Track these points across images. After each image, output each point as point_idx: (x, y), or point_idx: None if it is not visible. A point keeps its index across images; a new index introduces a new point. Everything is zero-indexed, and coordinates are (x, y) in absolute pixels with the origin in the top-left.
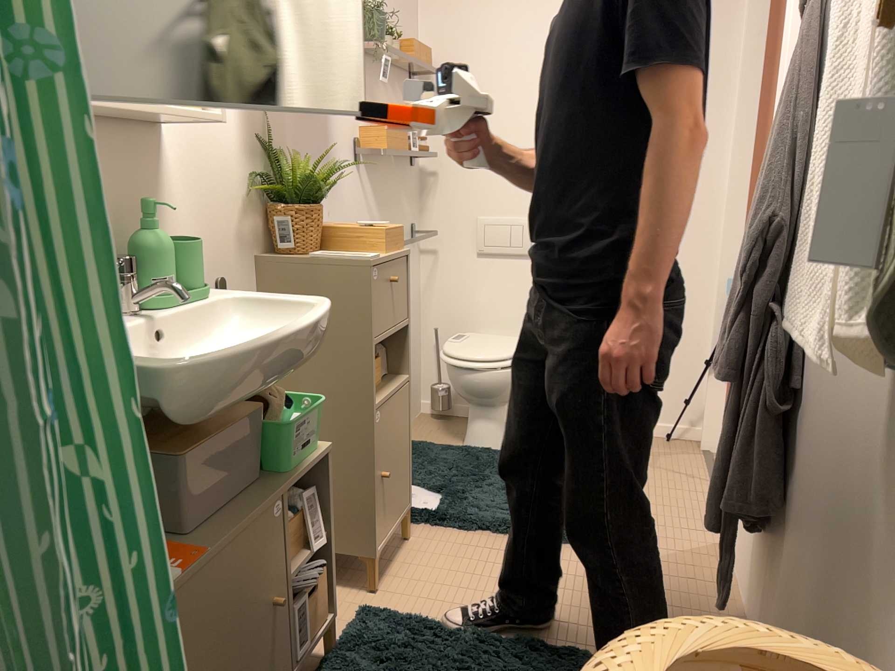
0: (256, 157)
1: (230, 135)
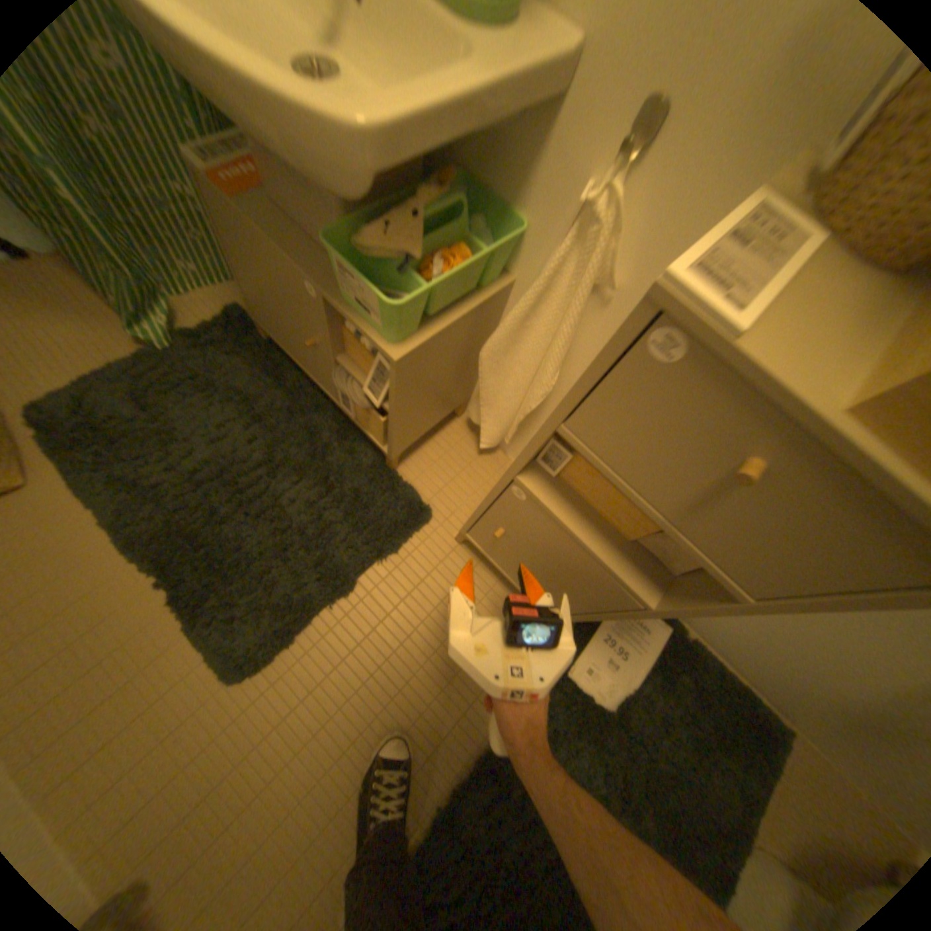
0: None
1: None
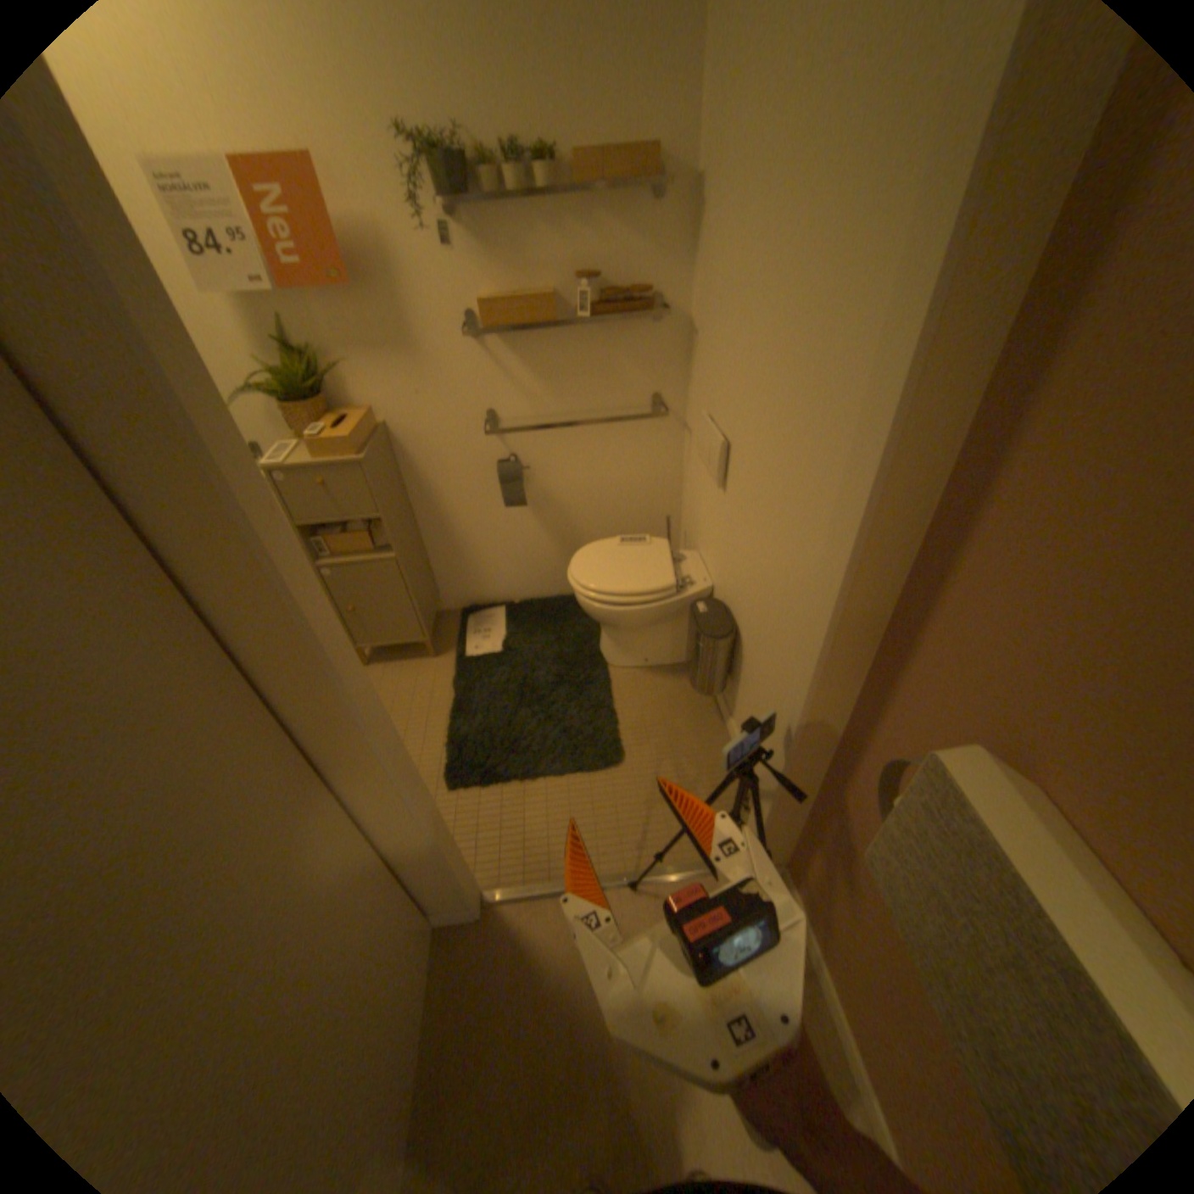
0: (267, 355)
1: (226, 341)
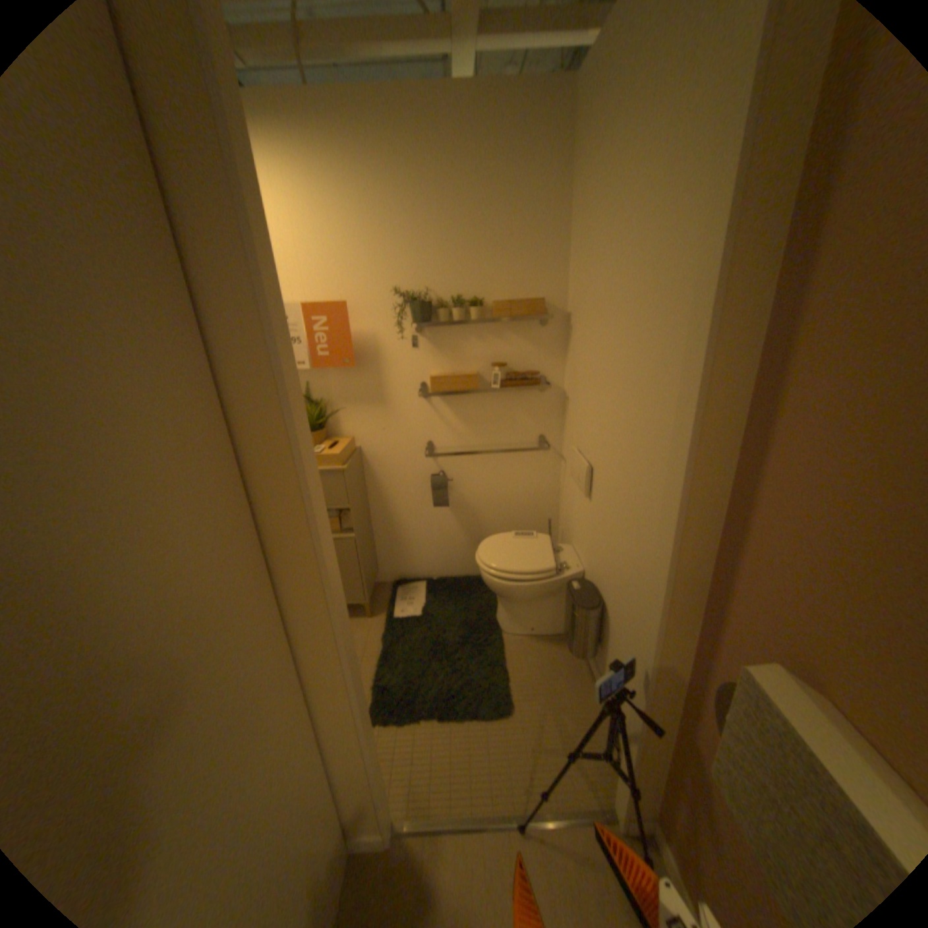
0: None
1: None
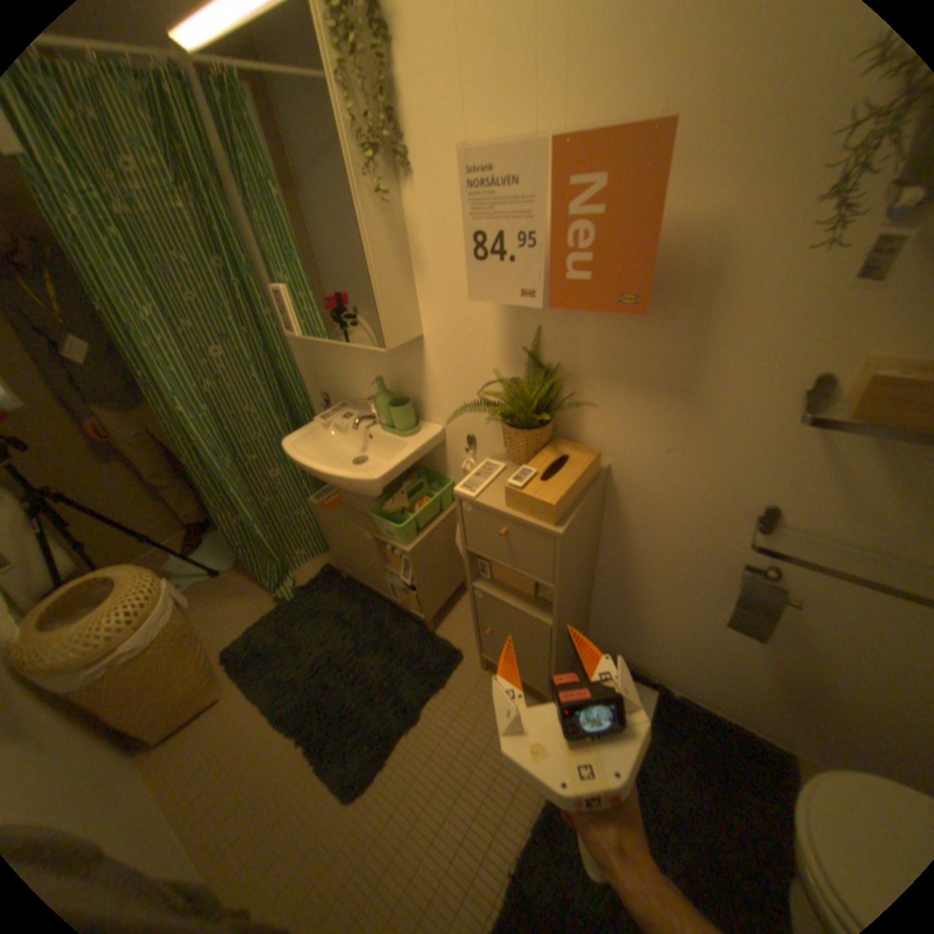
0: (513, 362)
1: (481, 341)
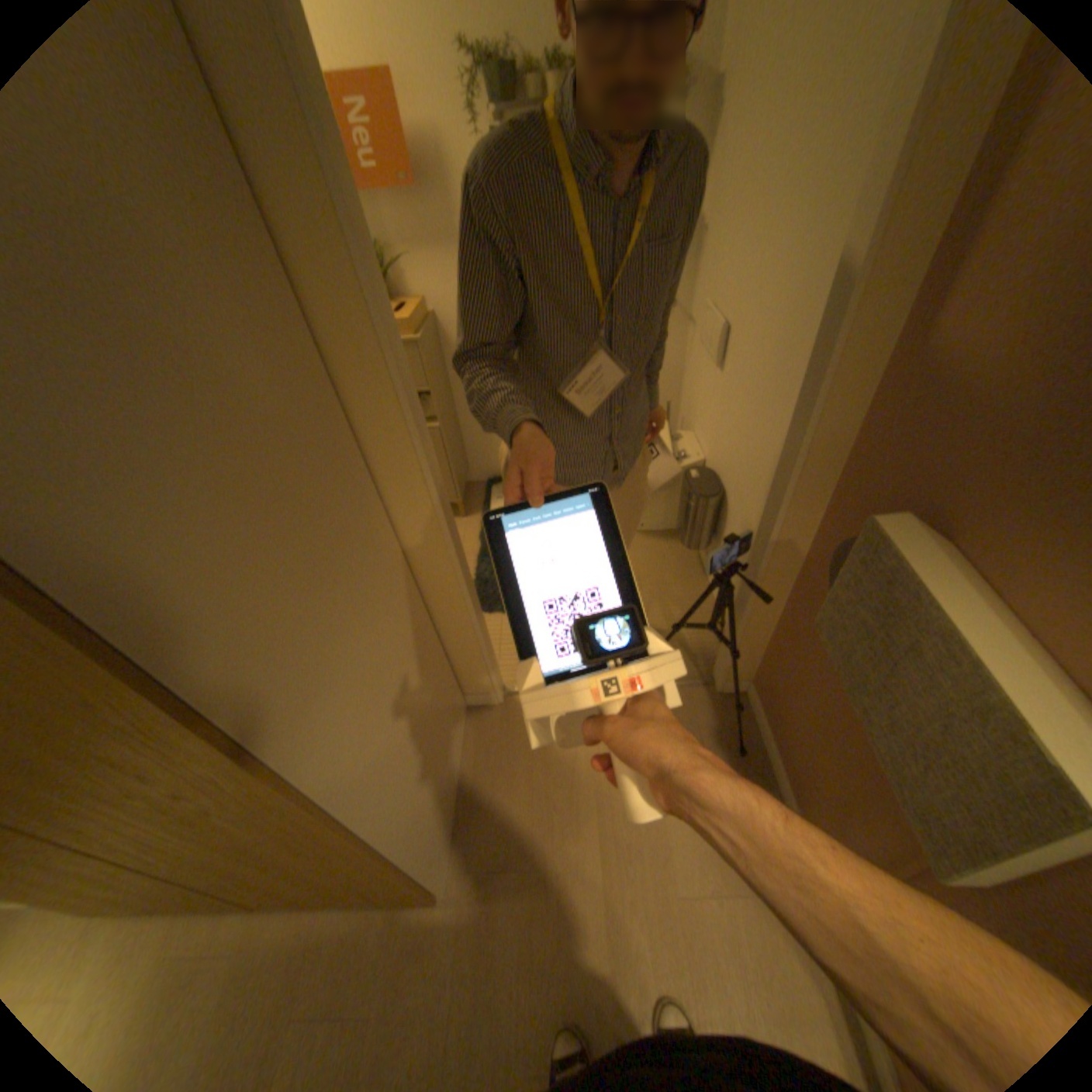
0: None
1: None
